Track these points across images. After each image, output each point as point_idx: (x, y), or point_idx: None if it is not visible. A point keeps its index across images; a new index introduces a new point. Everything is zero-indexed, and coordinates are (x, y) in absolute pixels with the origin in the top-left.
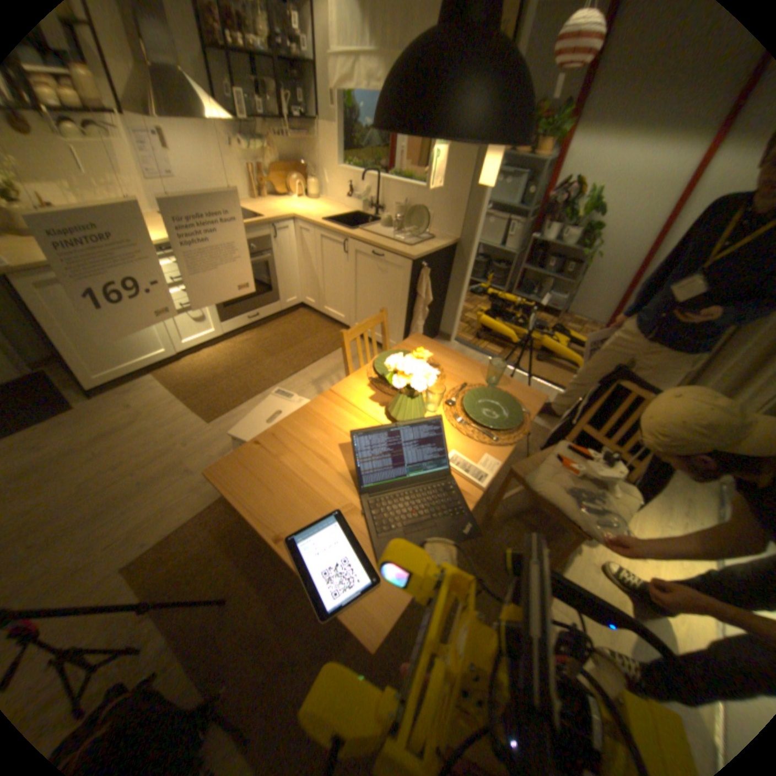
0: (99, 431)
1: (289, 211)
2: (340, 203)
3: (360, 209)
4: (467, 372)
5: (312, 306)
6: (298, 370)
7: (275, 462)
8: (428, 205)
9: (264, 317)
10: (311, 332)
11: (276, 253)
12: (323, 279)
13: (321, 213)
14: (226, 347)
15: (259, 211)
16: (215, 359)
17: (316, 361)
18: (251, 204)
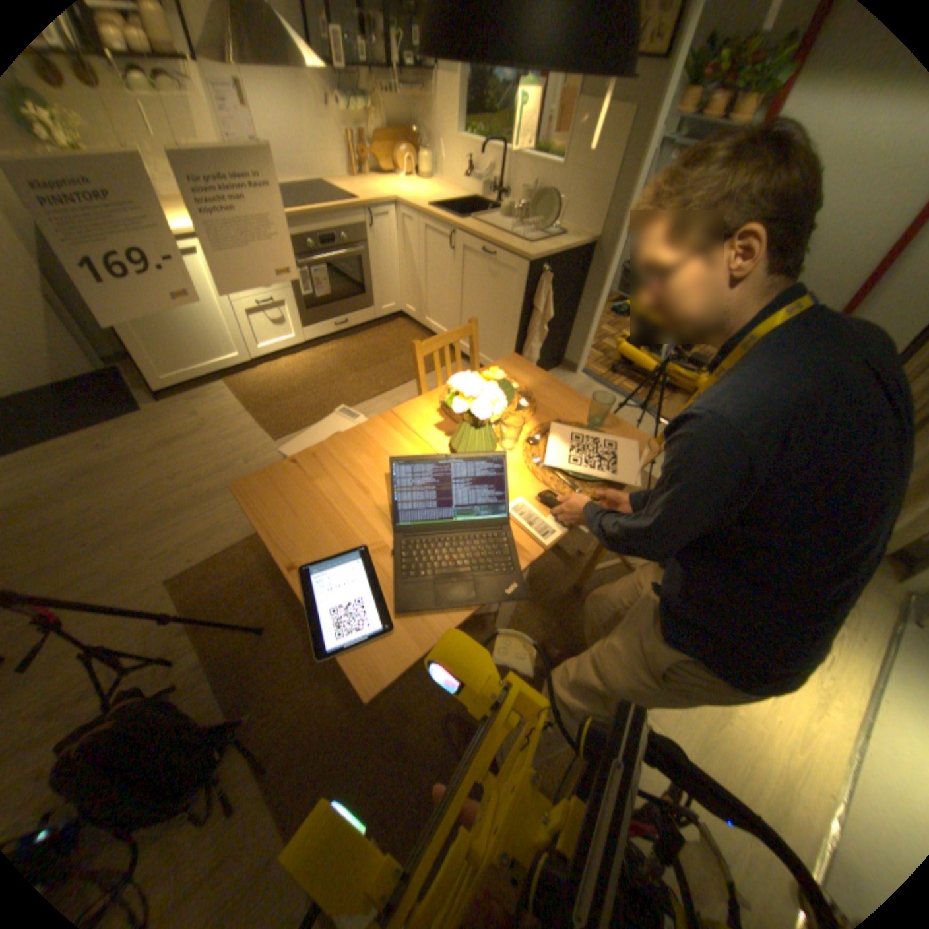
0: (162, 437)
1: (390, 193)
2: (456, 184)
3: (480, 193)
4: (561, 405)
5: (411, 316)
6: (383, 391)
7: (308, 485)
8: (564, 189)
9: (353, 325)
10: (406, 347)
11: (371, 246)
12: (425, 282)
13: (429, 196)
14: (307, 358)
15: (354, 191)
16: (292, 369)
17: (406, 382)
18: (347, 183)
